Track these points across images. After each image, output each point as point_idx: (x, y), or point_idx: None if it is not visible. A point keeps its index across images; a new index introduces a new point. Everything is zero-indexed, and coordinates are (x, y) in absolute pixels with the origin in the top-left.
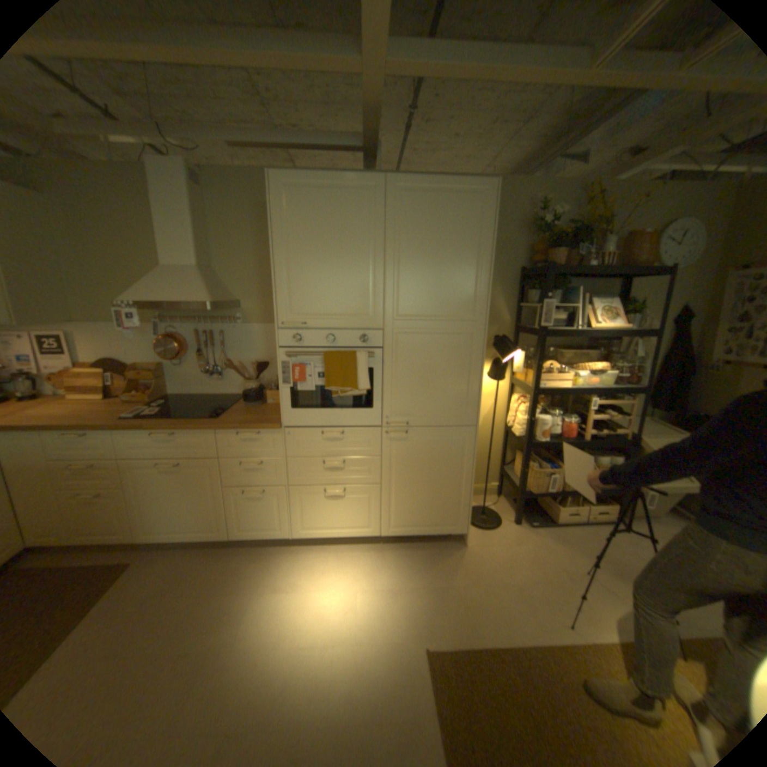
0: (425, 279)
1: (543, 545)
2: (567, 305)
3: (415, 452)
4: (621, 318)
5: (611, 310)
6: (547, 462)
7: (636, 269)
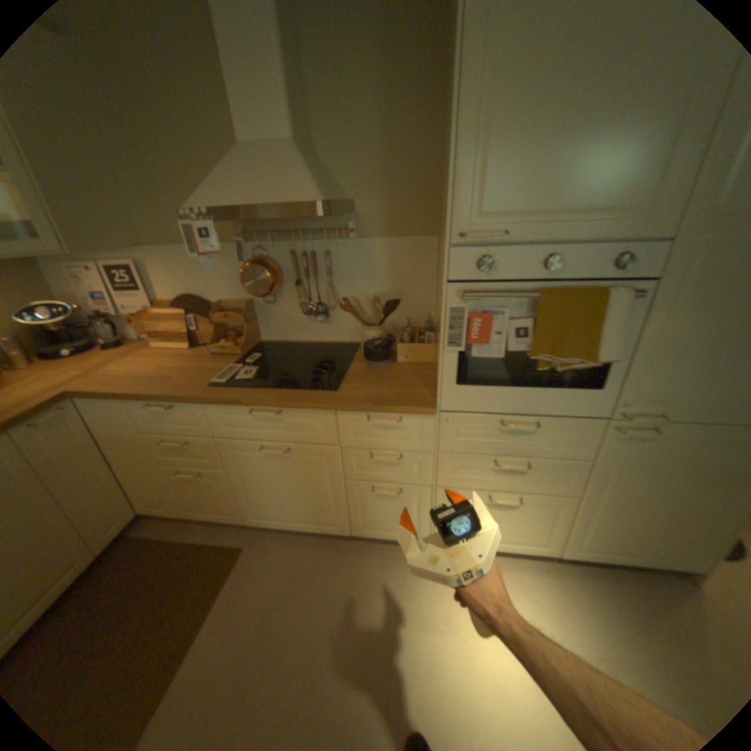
0: None
1: None
2: None
3: (662, 460)
4: None
5: None
6: None
7: None
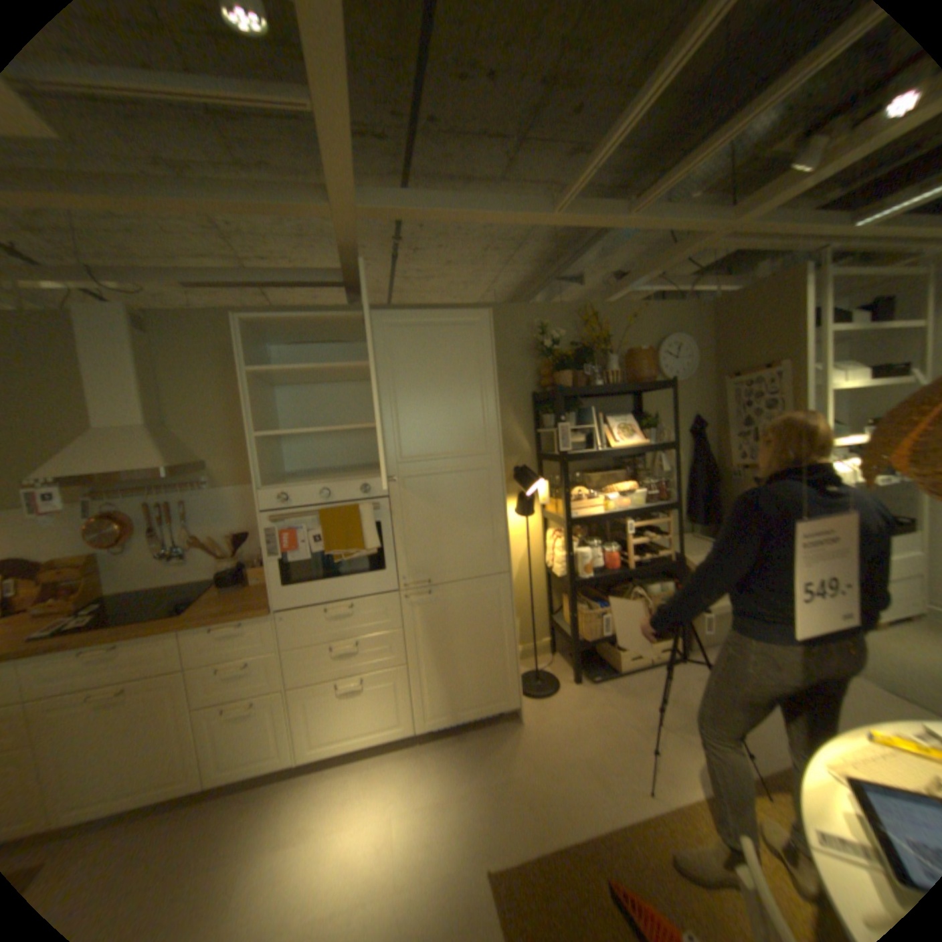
0: (427, 415)
1: (609, 702)
2: (583, 426)
3: (443, 615)
4: (637, 434)
5: (626, 427)
6: (596, 601)
7: (640, 385)
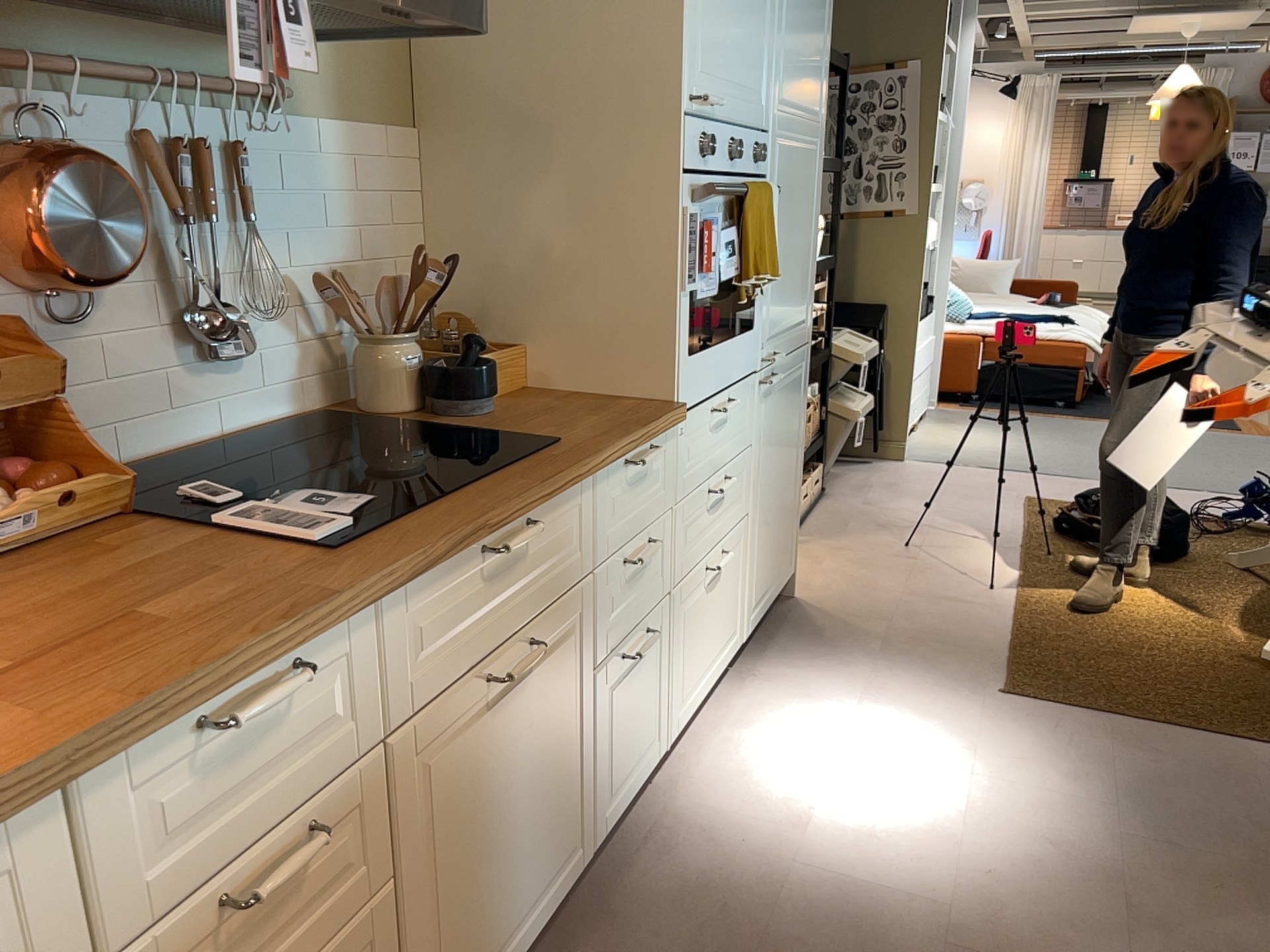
0: (802, 25)
1: (832, 546)
2: None
3: (777, 416)
4: None
5: None
6: None
7: None
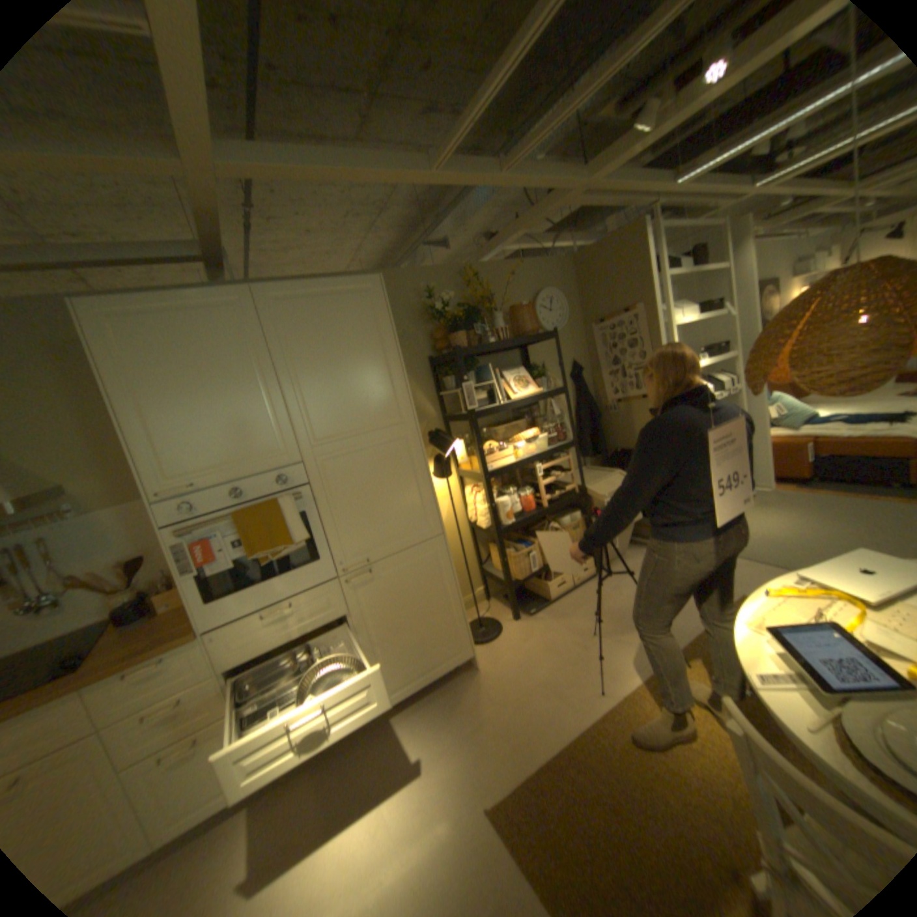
0: (335, 392)
1: (547, 629)
2: (482, 384)
3: (387, 591)
4: (531, 384)
5: (521, 379)
6: (520, 543)
7: (527, 339)
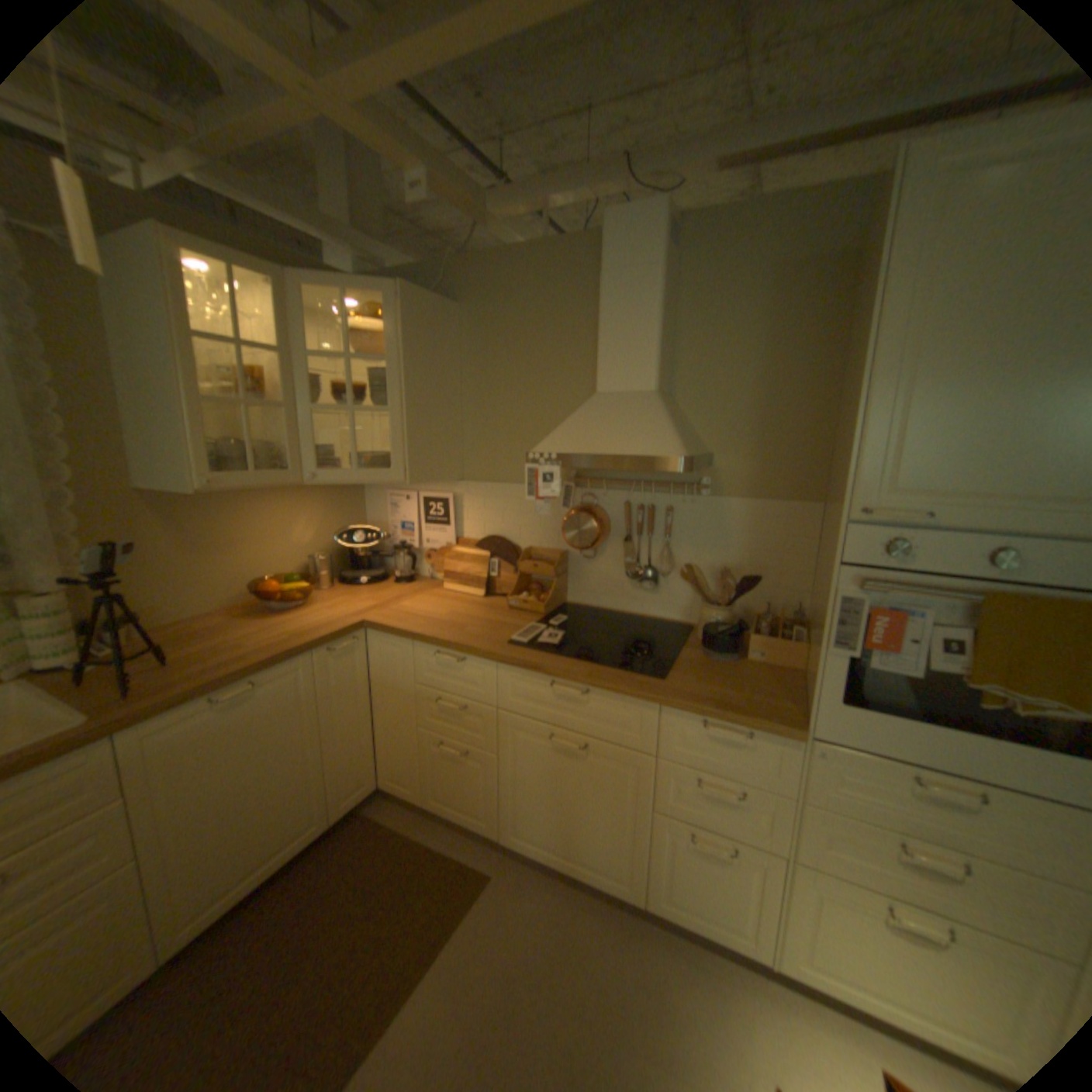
0: None
1: None
2: None
3: None
4: None
5: None
6: None
7: None
